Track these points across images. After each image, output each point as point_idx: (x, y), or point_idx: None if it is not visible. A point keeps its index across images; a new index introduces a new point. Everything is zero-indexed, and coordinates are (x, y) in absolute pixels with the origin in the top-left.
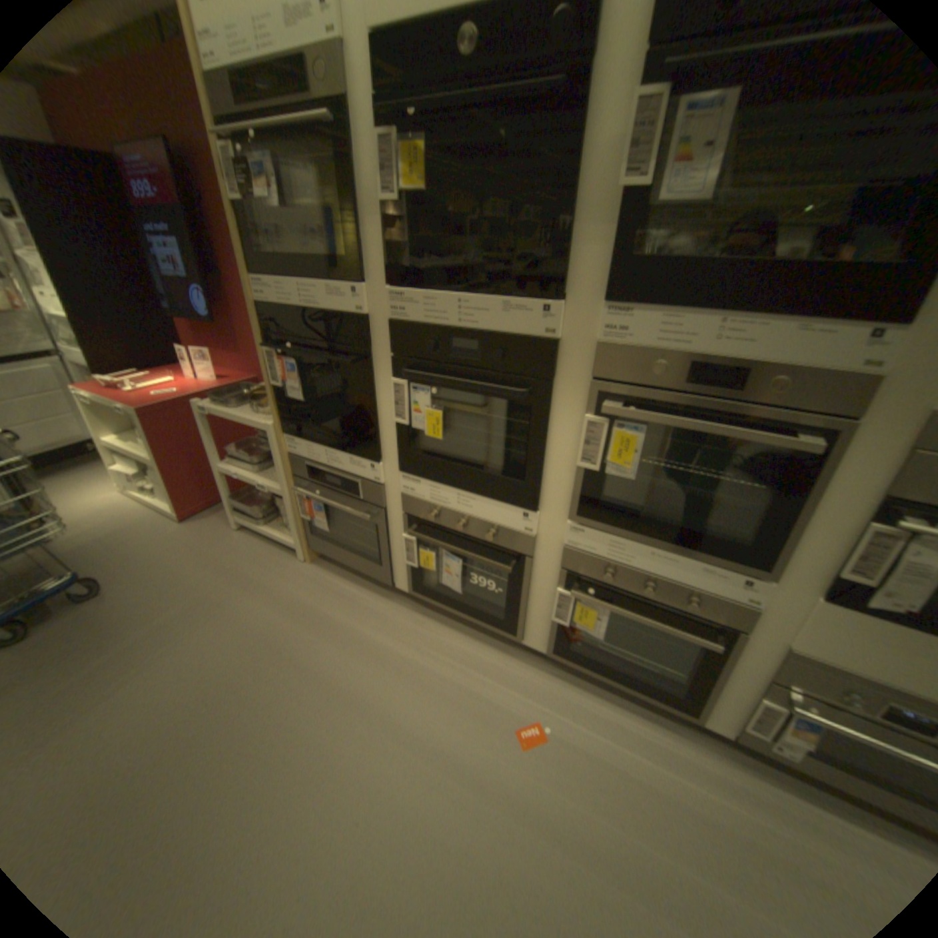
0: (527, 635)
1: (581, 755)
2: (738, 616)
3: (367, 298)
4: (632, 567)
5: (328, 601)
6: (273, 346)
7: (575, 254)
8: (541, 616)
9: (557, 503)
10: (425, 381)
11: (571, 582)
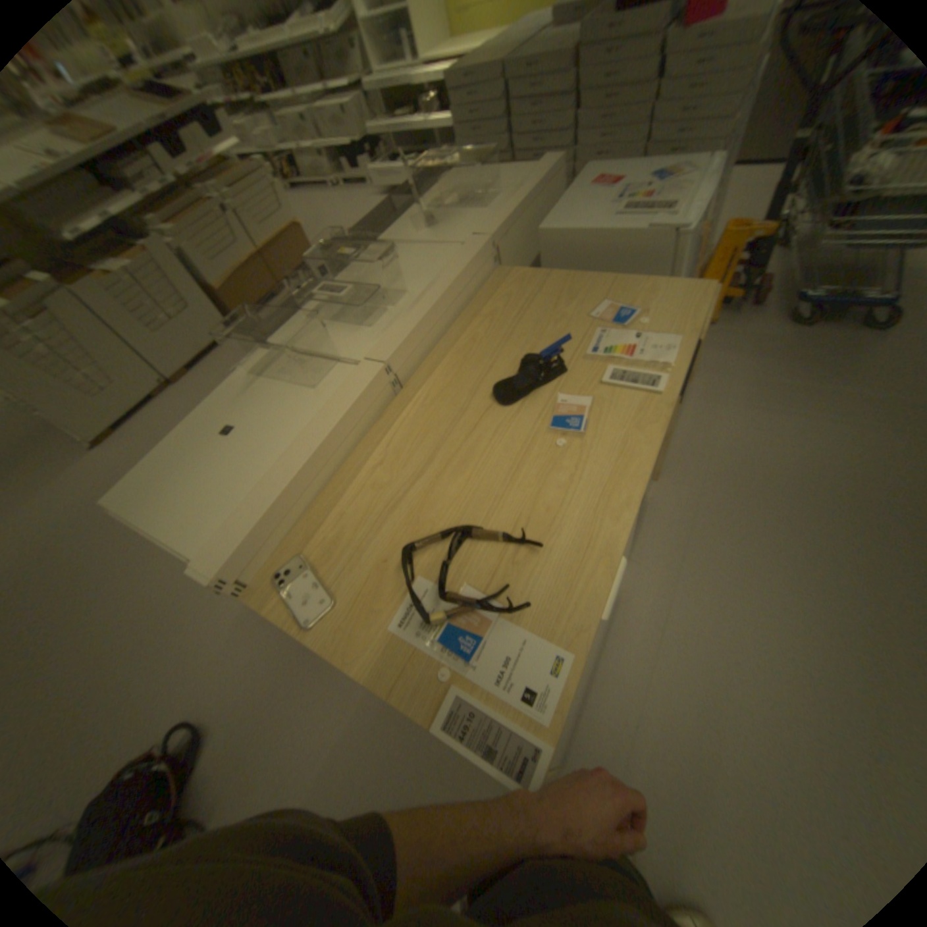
0: None
1: None
2: None
3: None
4: None
5: None
6: None
7: None
8: None
9: None
10: None
11: None
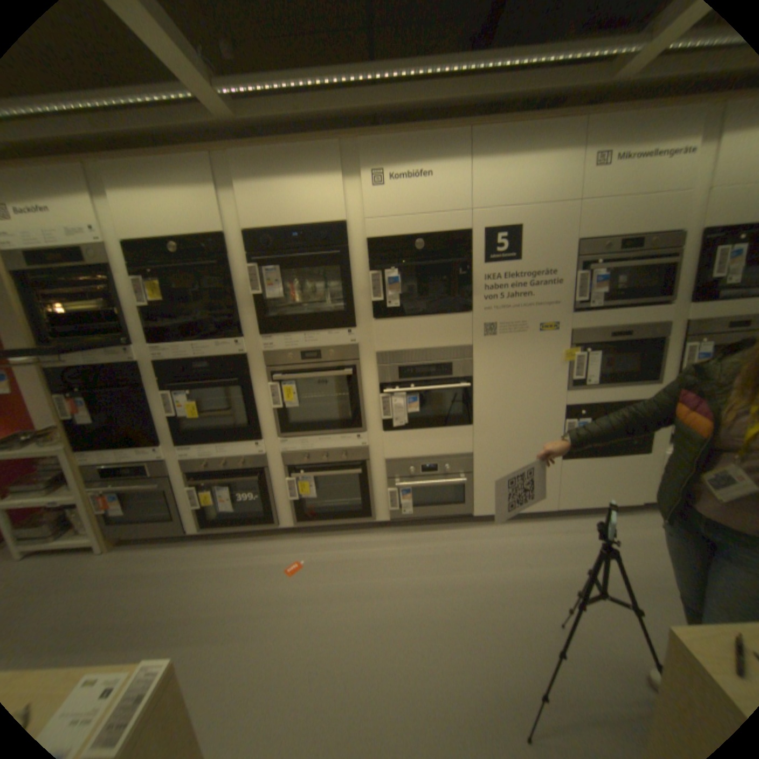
0: (279, 521)
1: (321, 566)
2: (361, 455)
3: (135, 354)
4: (313, 451)
5: (131, 569)
6: (60, 395)
7: (242, 320)
8: (283, 503)
9: (270, 433)
10: (180, 389)
11: (290, 473)
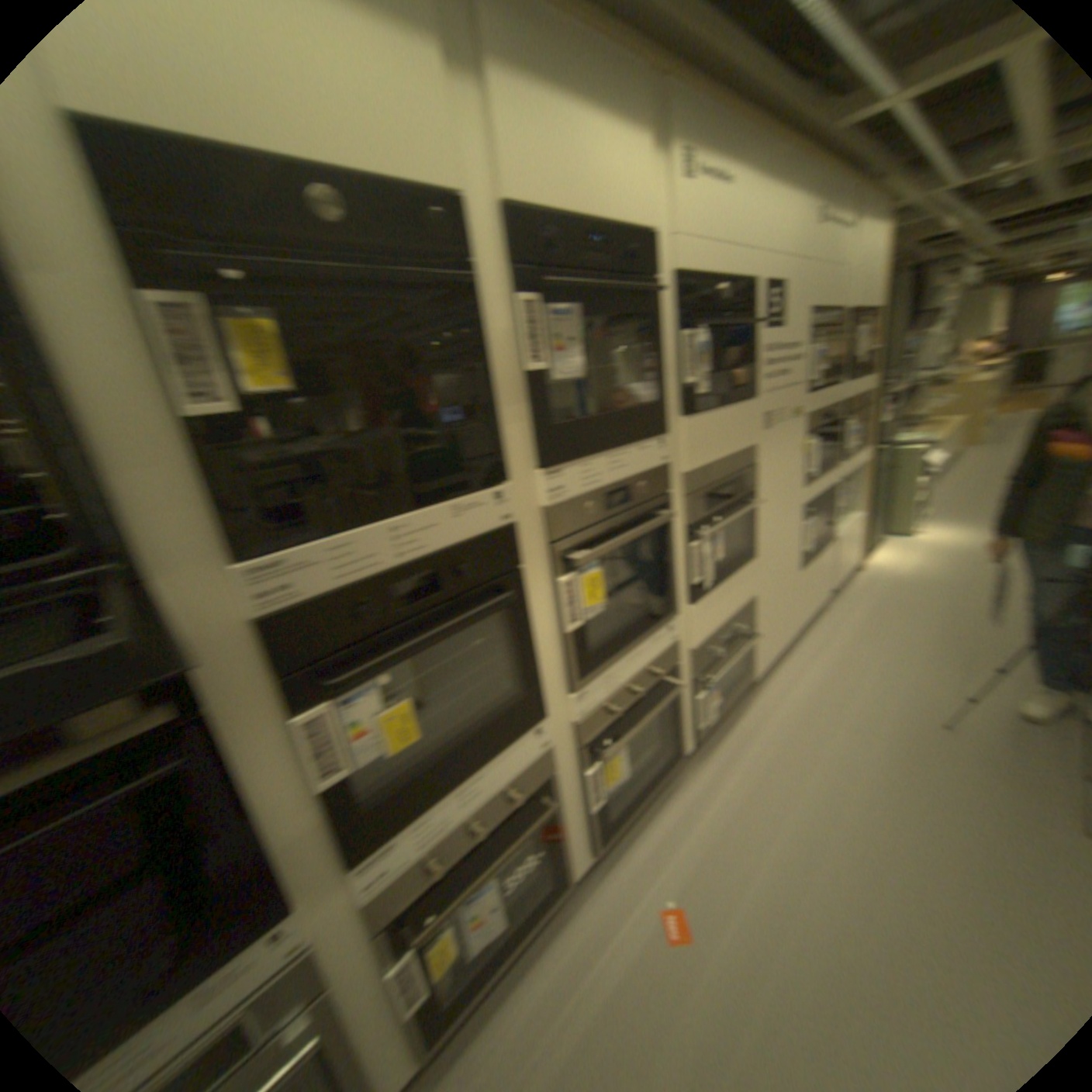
0: (571, 872)
1: (695, 882)
2: (673, 658)
3: (181, 603)
4: (621, 688)
5: None
6: None
7: (506, 435)
8: (577, 829)
9: (557, 689)
10: (378, 669)
11: (593, 755)
